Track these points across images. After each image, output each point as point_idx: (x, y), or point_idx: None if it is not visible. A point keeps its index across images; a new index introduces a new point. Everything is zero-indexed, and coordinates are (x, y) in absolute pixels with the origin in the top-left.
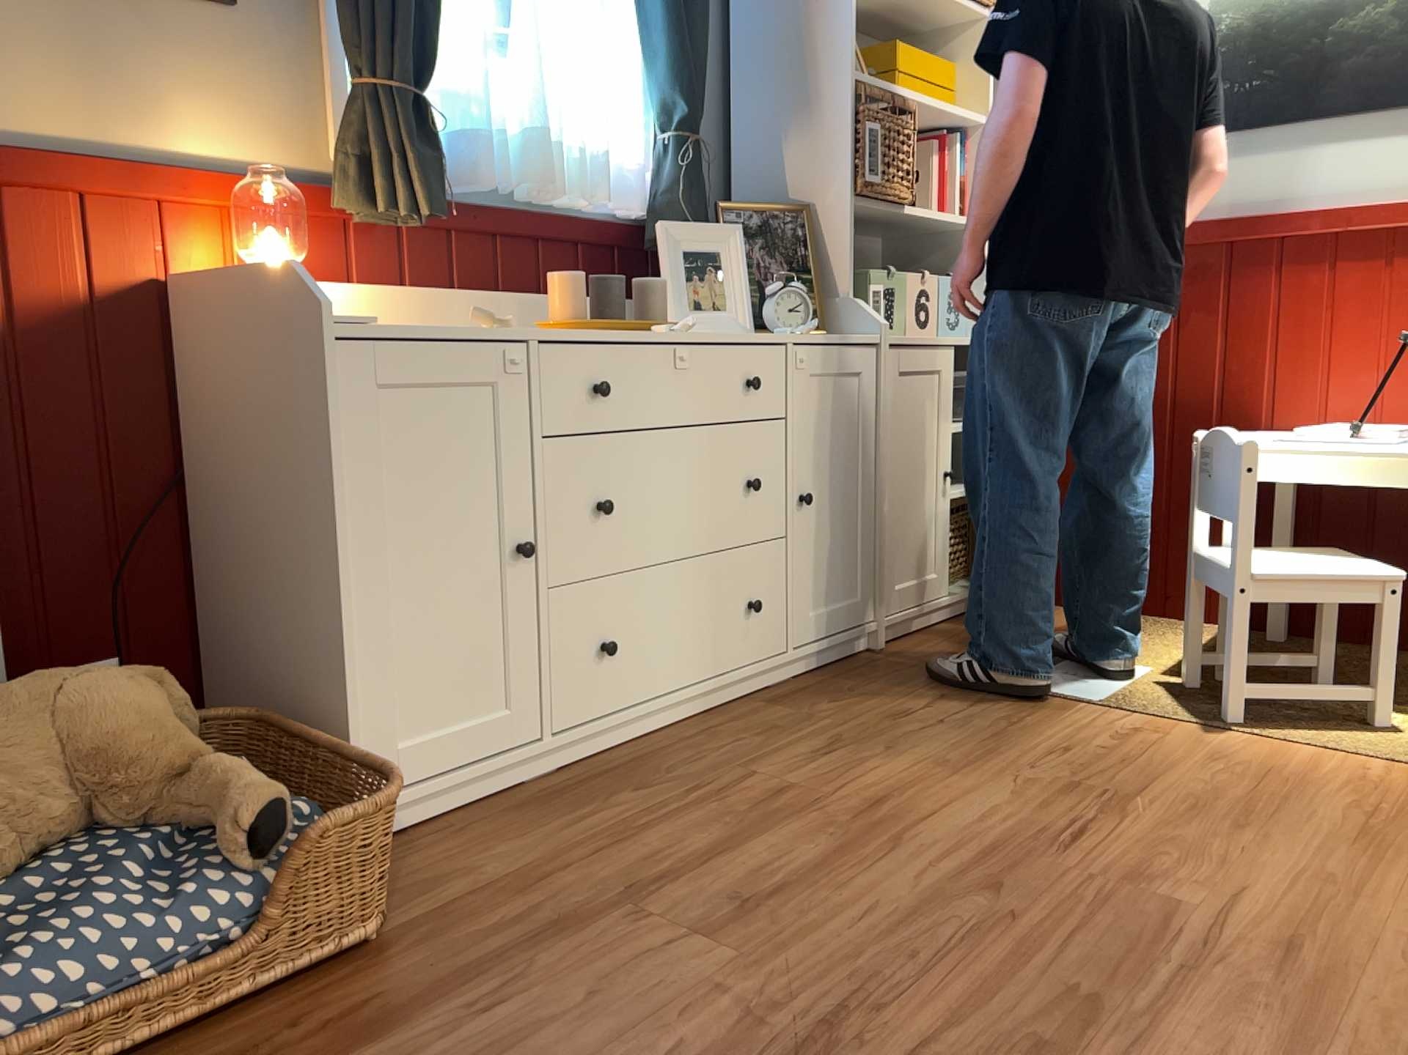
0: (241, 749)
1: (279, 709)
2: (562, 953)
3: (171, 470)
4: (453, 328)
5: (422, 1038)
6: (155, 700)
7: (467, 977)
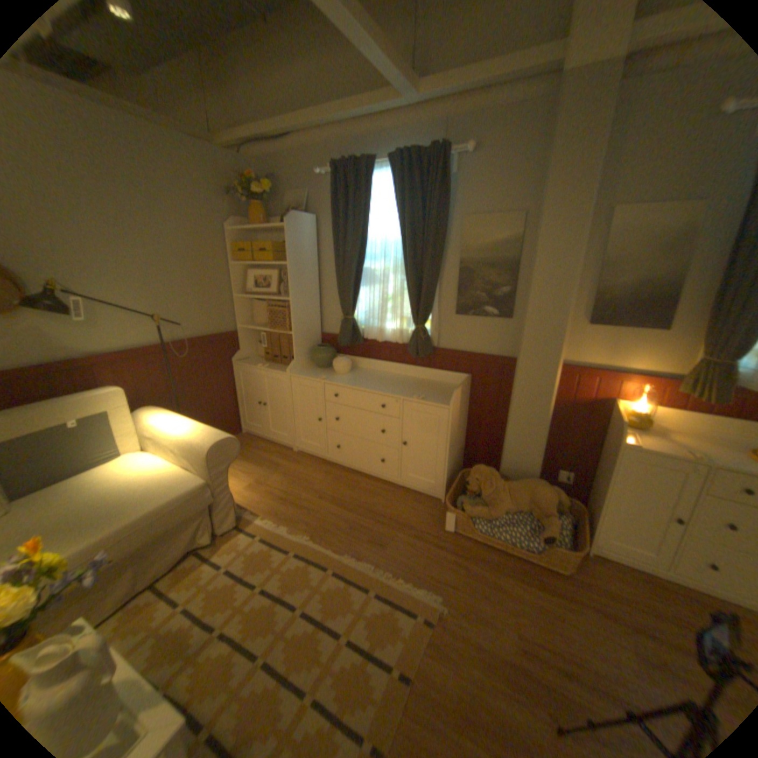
0: (580, 513)
1: (594, 511)
2: (600, 620)
3: (602, 441)
4: (683, 452)
5: (553, 601)
6: (554, 499)
7: (575, 602)
